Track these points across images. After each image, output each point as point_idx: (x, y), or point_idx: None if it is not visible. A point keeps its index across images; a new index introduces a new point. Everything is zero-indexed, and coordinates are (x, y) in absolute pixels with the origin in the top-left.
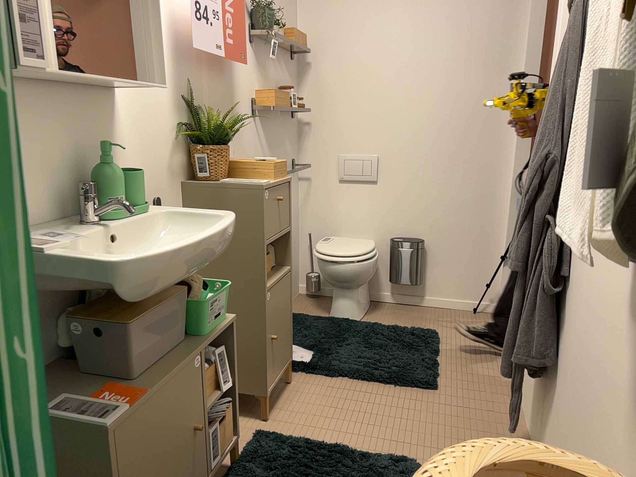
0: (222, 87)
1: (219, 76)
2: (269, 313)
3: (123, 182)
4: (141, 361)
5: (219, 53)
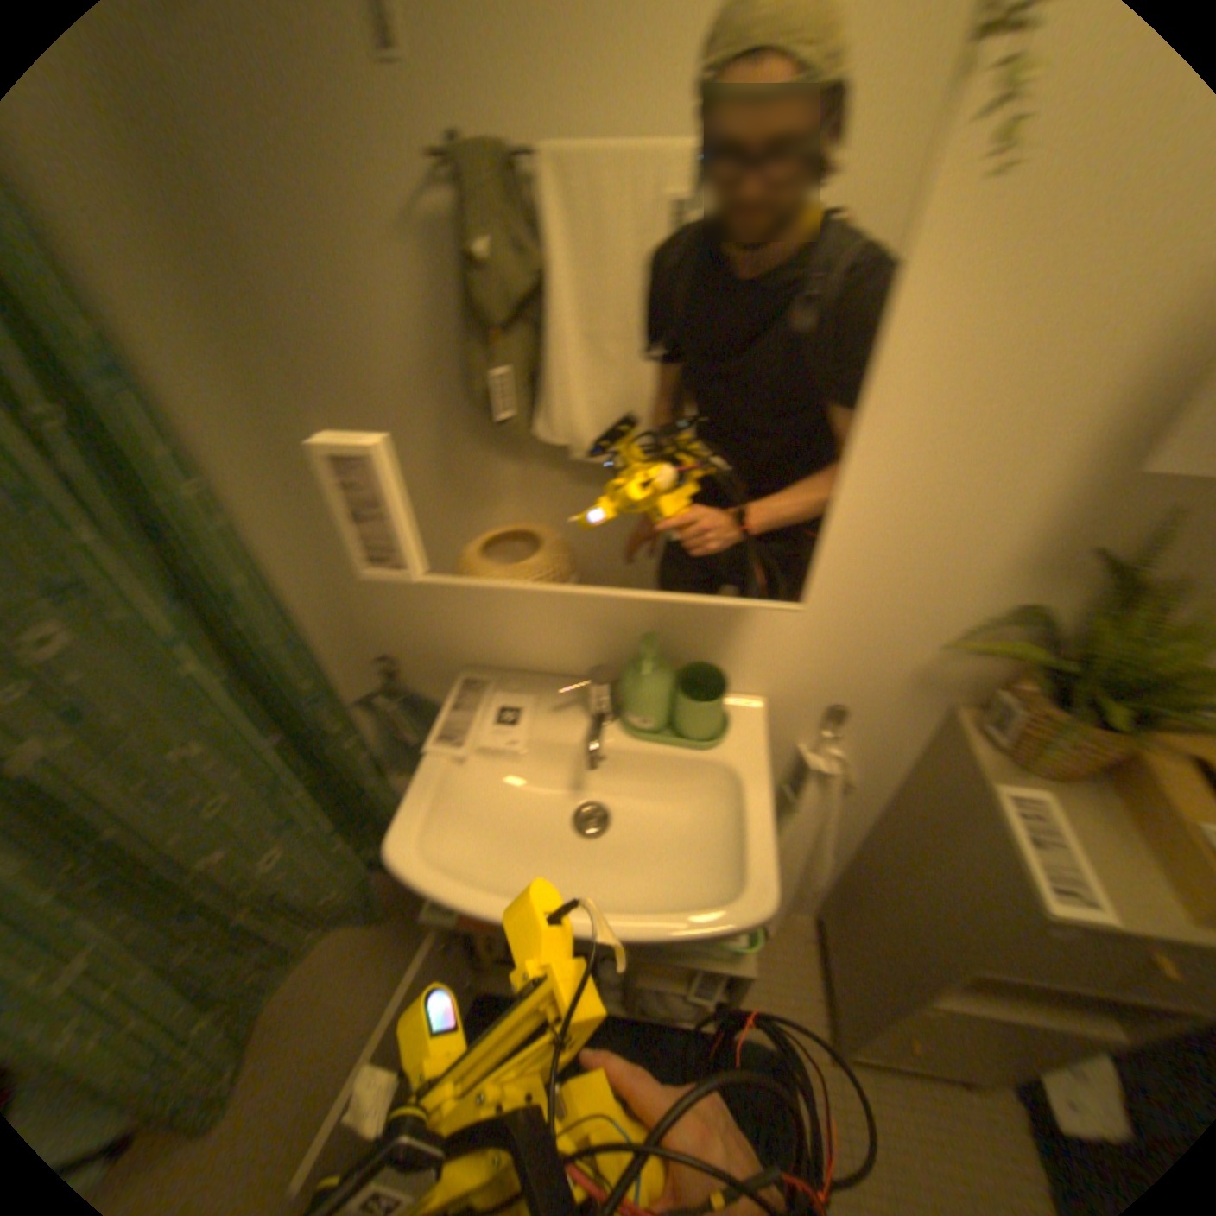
0: None
1: None
2: (922, 1028)
3: (654, 701)
4: None
5: None
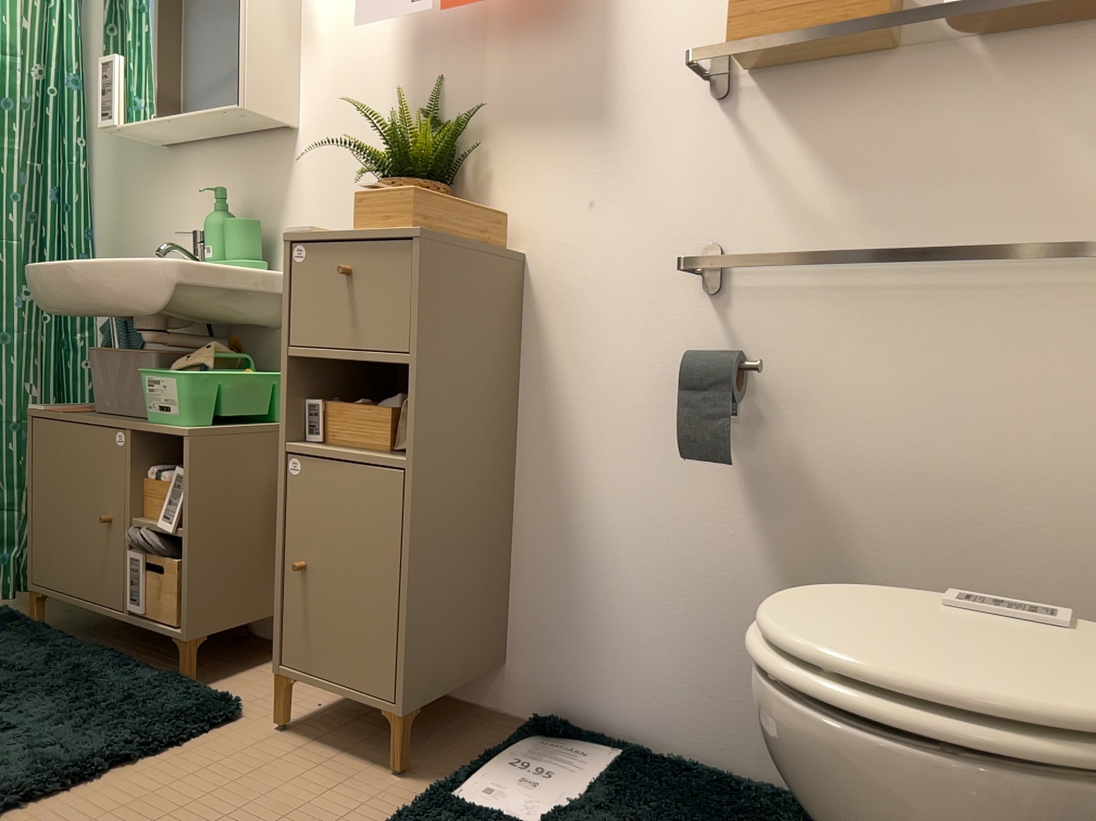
0: (552, 66)
1: (541, 45)
2: (298, 501)
3: (219, 234)
4: (112, 399)
5: (416, 13)
